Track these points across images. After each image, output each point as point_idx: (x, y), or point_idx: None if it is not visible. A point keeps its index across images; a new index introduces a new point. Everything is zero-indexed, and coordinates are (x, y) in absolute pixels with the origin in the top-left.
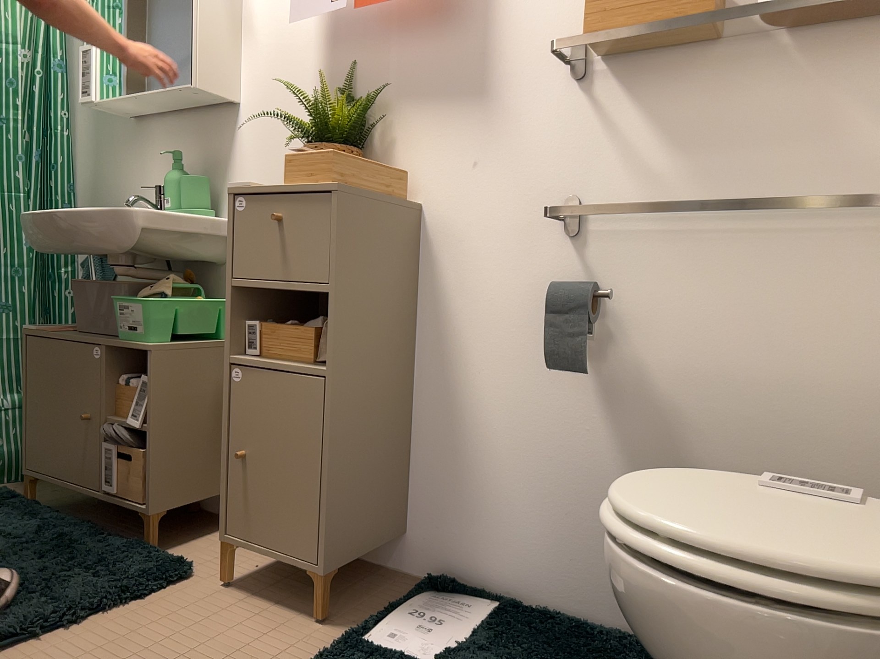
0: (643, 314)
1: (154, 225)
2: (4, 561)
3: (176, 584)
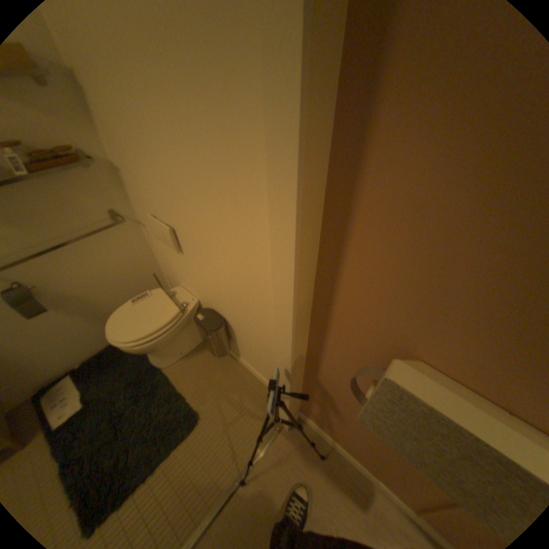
0: (44, 281)
1: None
2: None
3: None
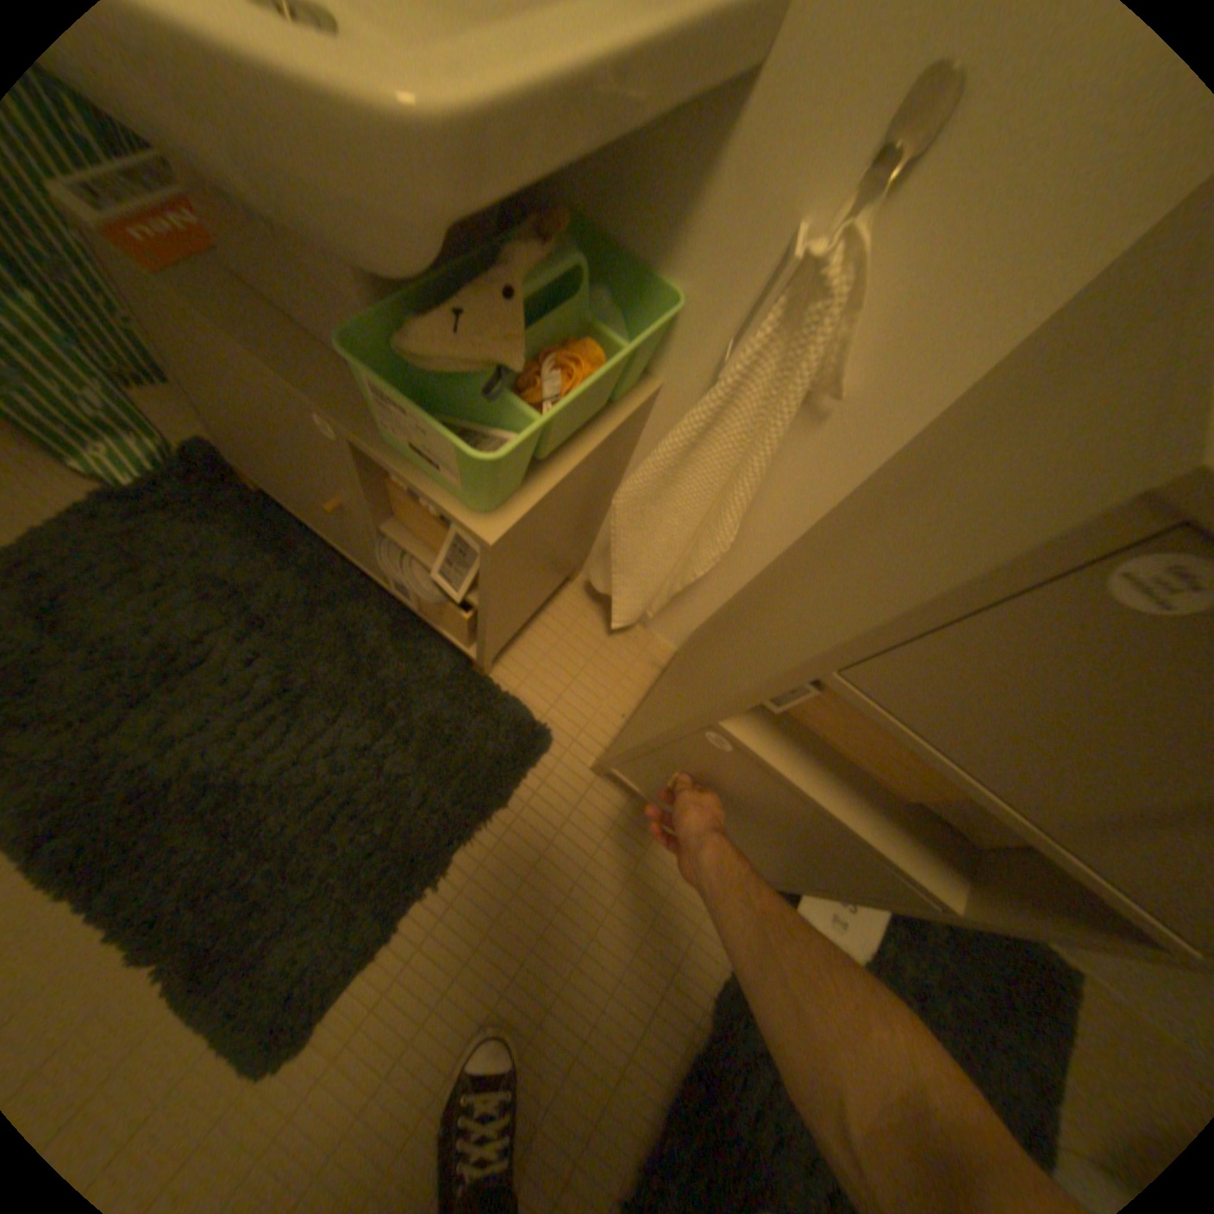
0: None
1: (506, 166)
2: (296, 725)
3: (539, 767)
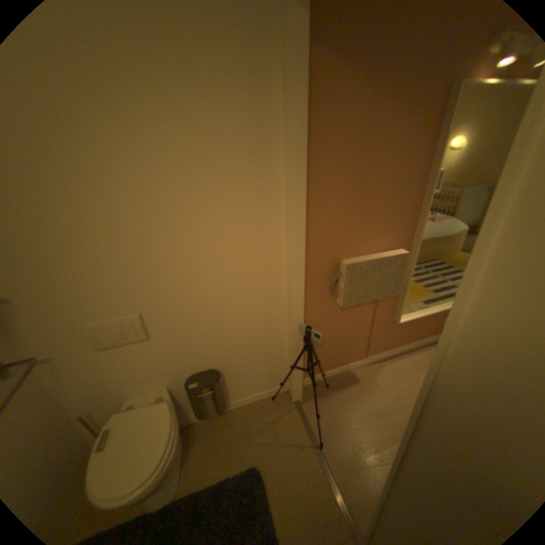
0: None
1: None
2: None
3: None
